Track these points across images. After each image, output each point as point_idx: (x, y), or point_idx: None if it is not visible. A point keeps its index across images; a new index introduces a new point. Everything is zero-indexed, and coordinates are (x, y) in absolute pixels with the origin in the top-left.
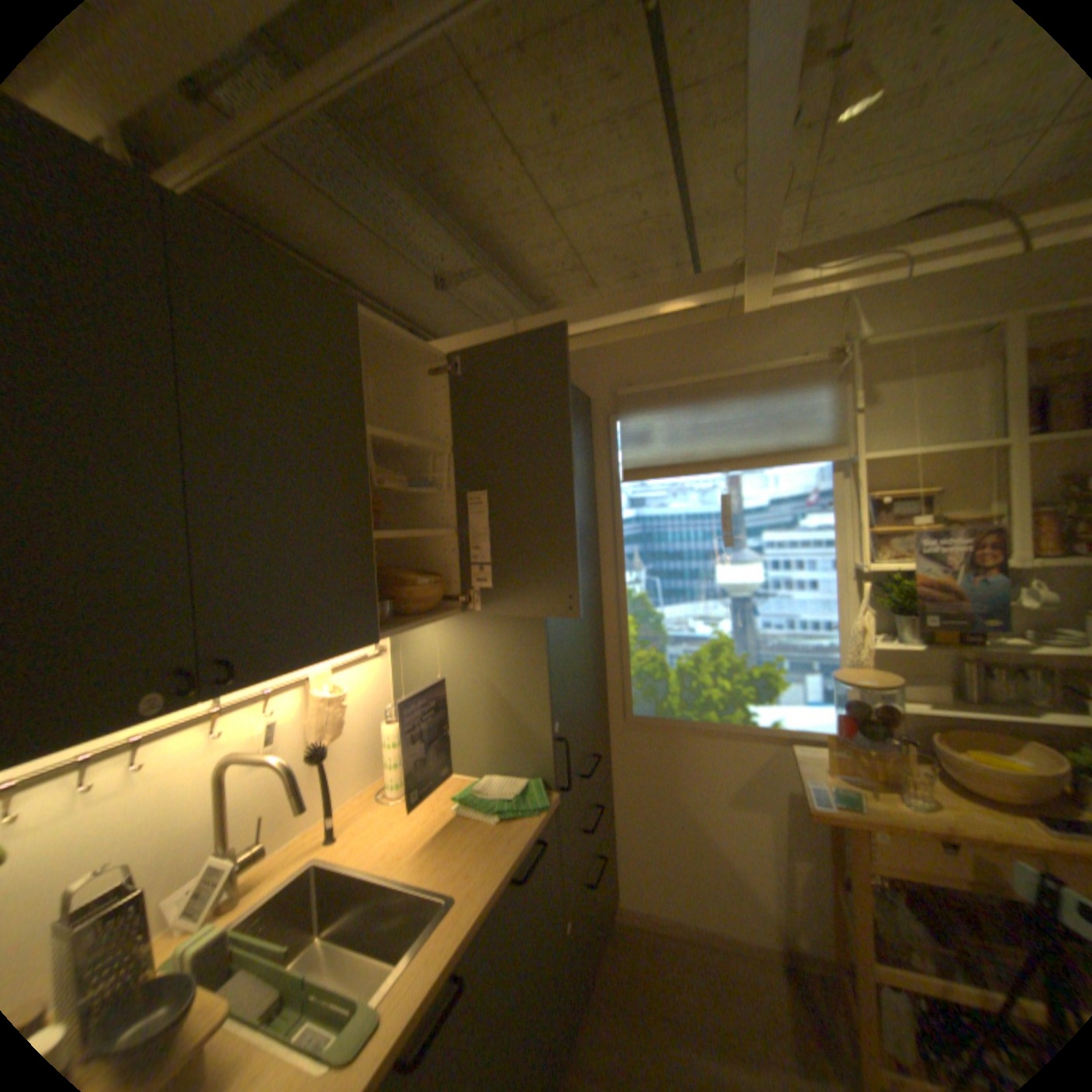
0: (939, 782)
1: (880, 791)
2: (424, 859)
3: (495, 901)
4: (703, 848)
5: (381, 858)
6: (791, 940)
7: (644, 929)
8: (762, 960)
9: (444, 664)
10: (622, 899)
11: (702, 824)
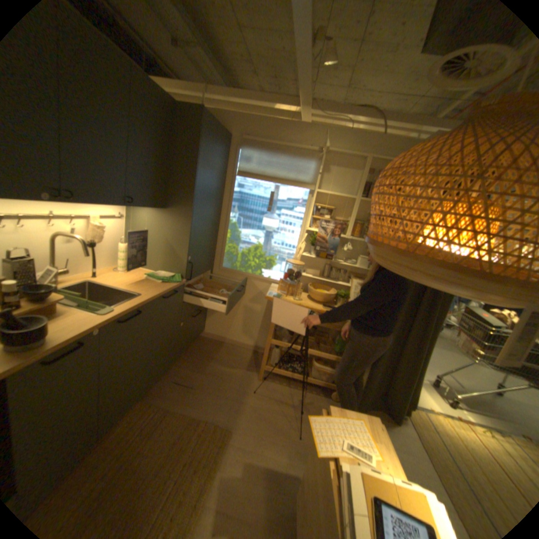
0: (306, 296)
1: (288, 295)
2: (132, 286)
3: (156, 297)
4: (237, 314)
5: (115, 284)
6: (257, 343)
7: (211, 339)
8: (247, 348)
9: (149, 228)
10: (206, 329)
11: (238, 306)
